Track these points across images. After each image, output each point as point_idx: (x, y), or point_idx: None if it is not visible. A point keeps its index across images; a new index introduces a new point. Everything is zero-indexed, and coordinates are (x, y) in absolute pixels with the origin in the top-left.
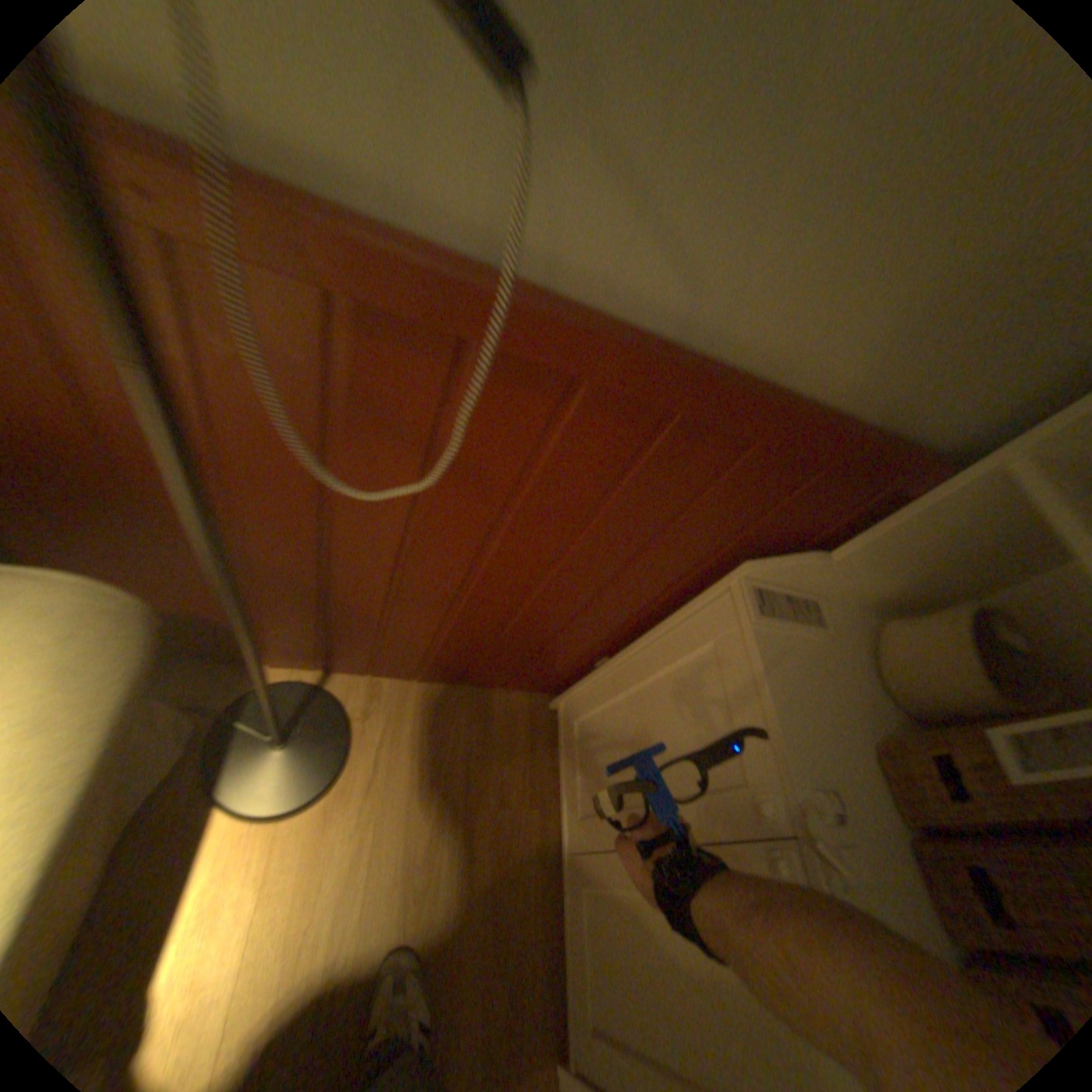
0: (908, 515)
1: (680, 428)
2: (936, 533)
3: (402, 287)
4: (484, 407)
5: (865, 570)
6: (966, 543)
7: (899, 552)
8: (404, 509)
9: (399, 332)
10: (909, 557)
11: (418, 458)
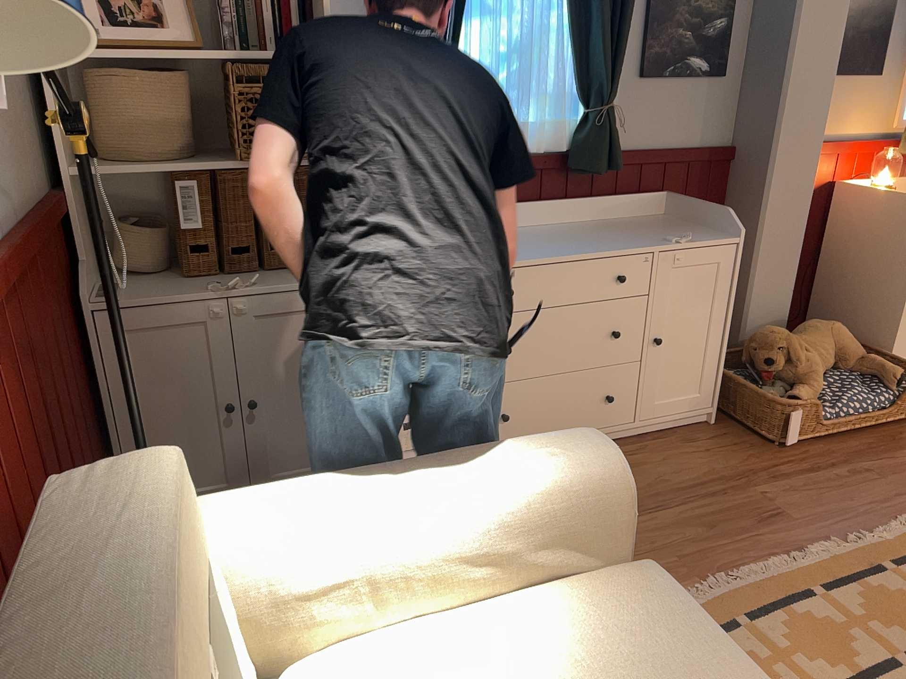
0: (70, 223)
1: (35, 256)
2: (81, 218)
3: (8, 266)
4: (21, 307)
5: (88, 256)
6: (84, 214)
7: (85, 237)
8: (38, 412)
9: (3, 296)
10: (86, 236)
11: (26, 365)
